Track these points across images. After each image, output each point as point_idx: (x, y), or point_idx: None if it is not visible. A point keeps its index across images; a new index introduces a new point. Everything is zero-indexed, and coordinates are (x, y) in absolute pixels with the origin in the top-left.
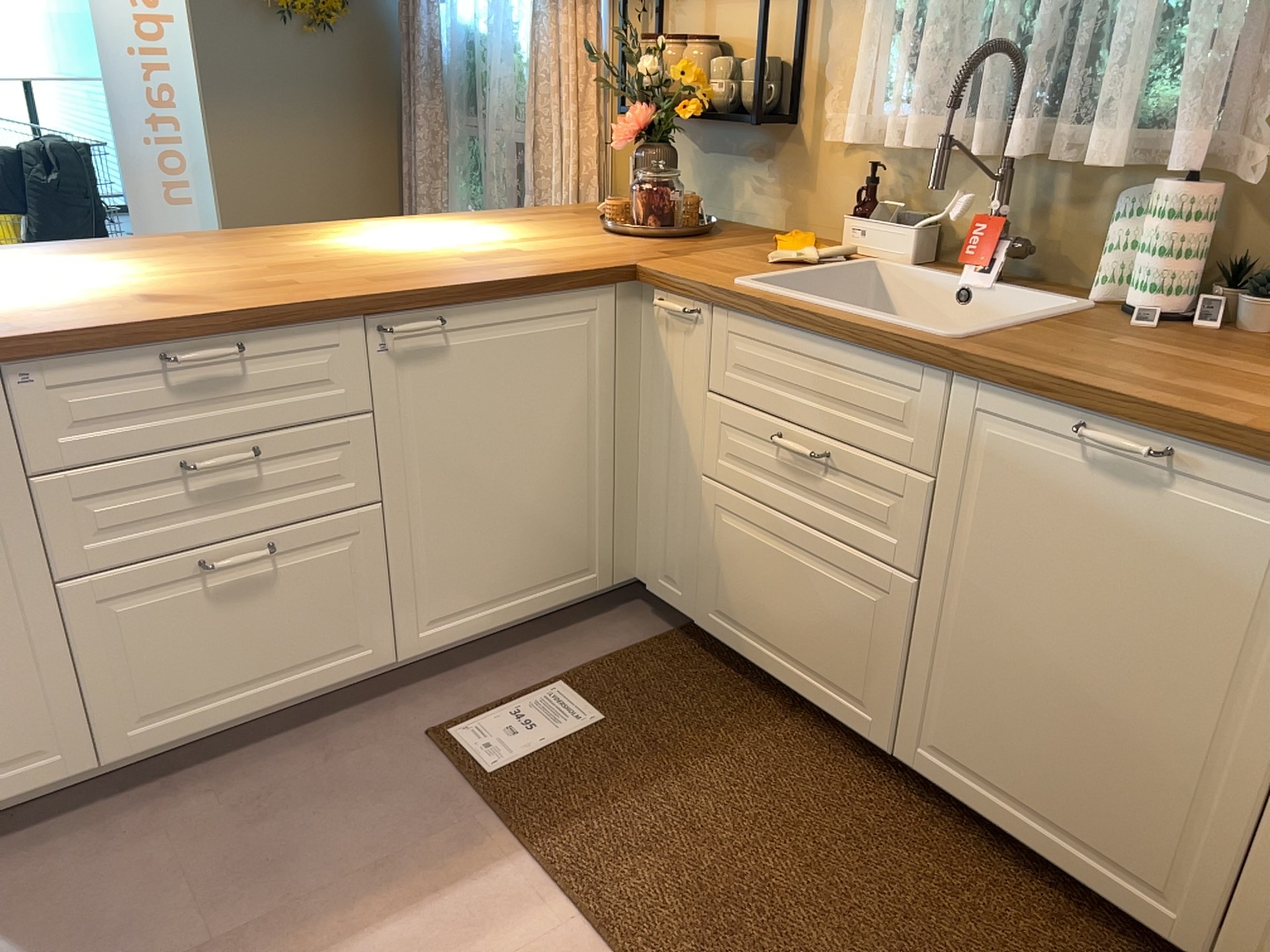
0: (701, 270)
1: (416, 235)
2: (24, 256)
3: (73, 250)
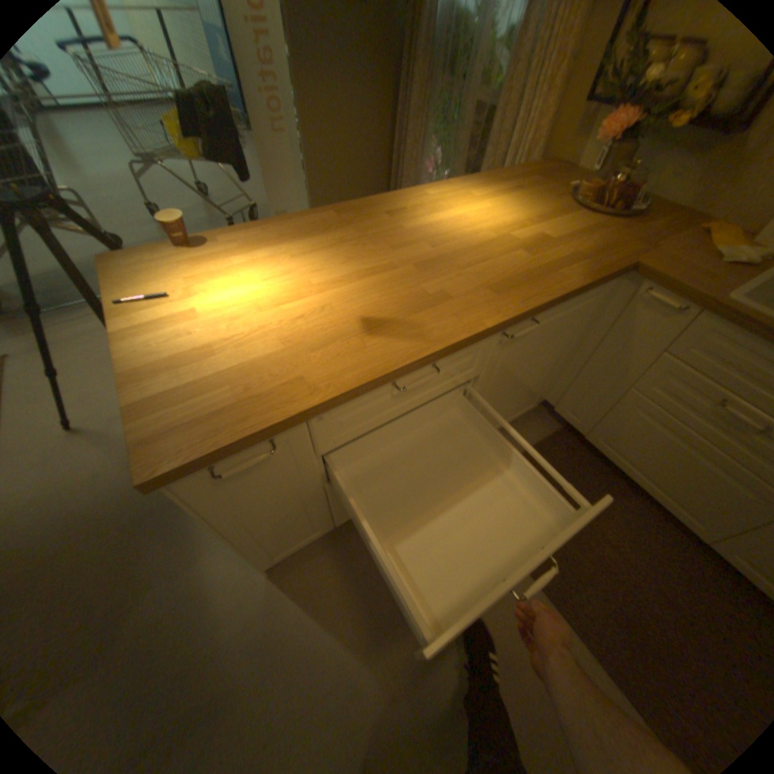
0: (693, 274)
1: (469, 209)
2: (250, 241)
3: (275, 232)
